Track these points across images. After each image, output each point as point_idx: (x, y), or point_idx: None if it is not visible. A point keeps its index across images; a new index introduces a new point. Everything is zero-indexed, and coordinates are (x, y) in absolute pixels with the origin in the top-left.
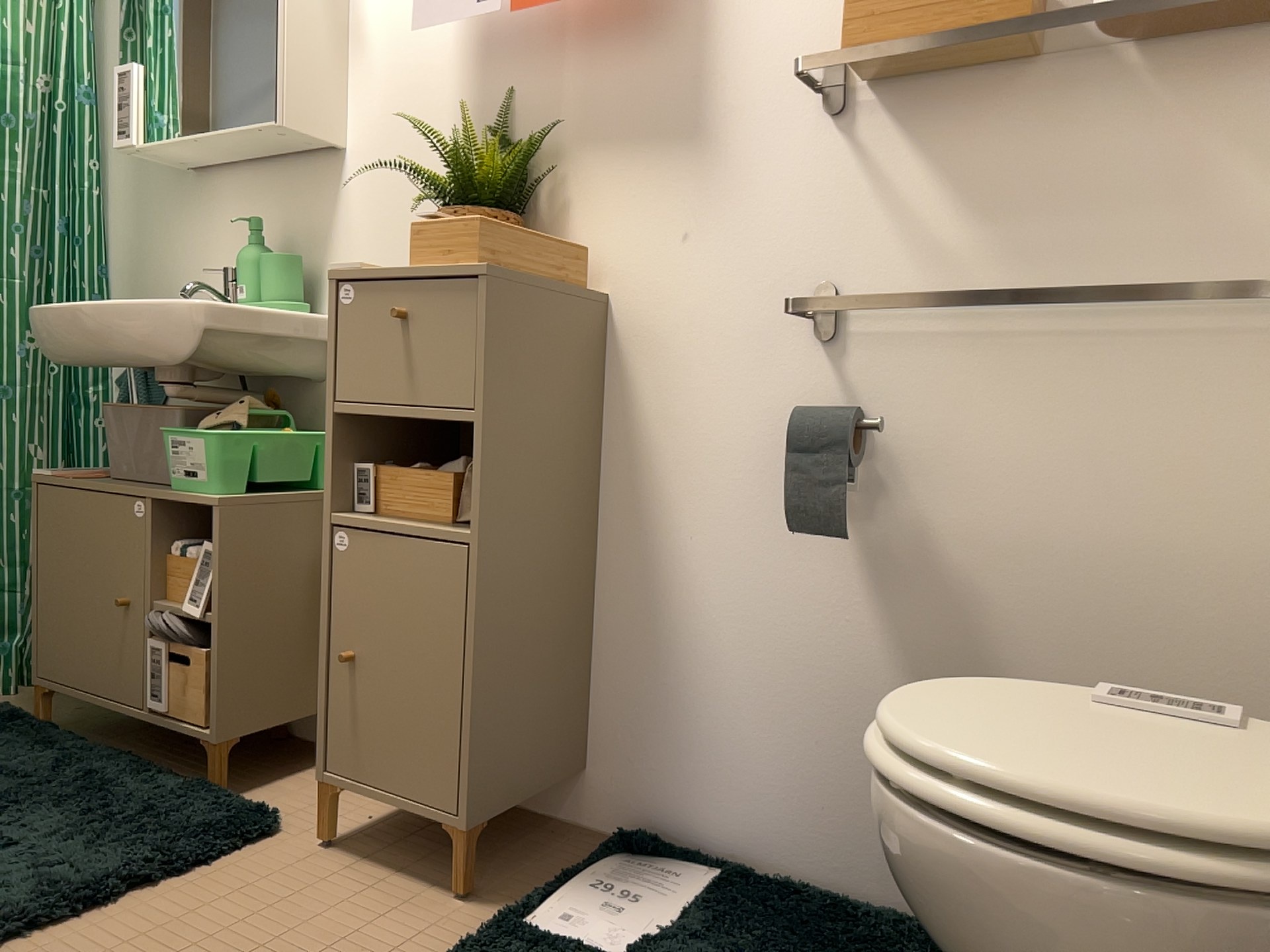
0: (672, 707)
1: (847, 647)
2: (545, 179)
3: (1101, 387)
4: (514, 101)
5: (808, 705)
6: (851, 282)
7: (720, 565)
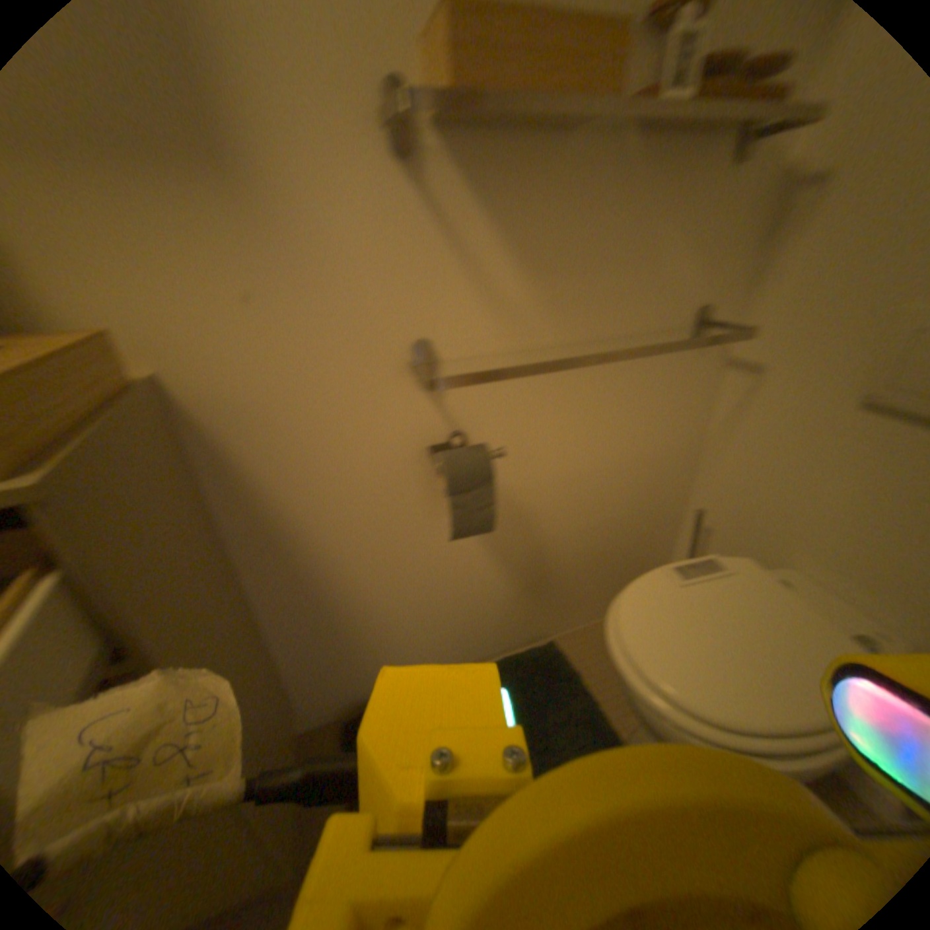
0: (361, 648)
1: (474, 567)
2: None
3: (610, 386)
4: None
5: (455, 603)
6: (451, 332)
7: (377, 561)
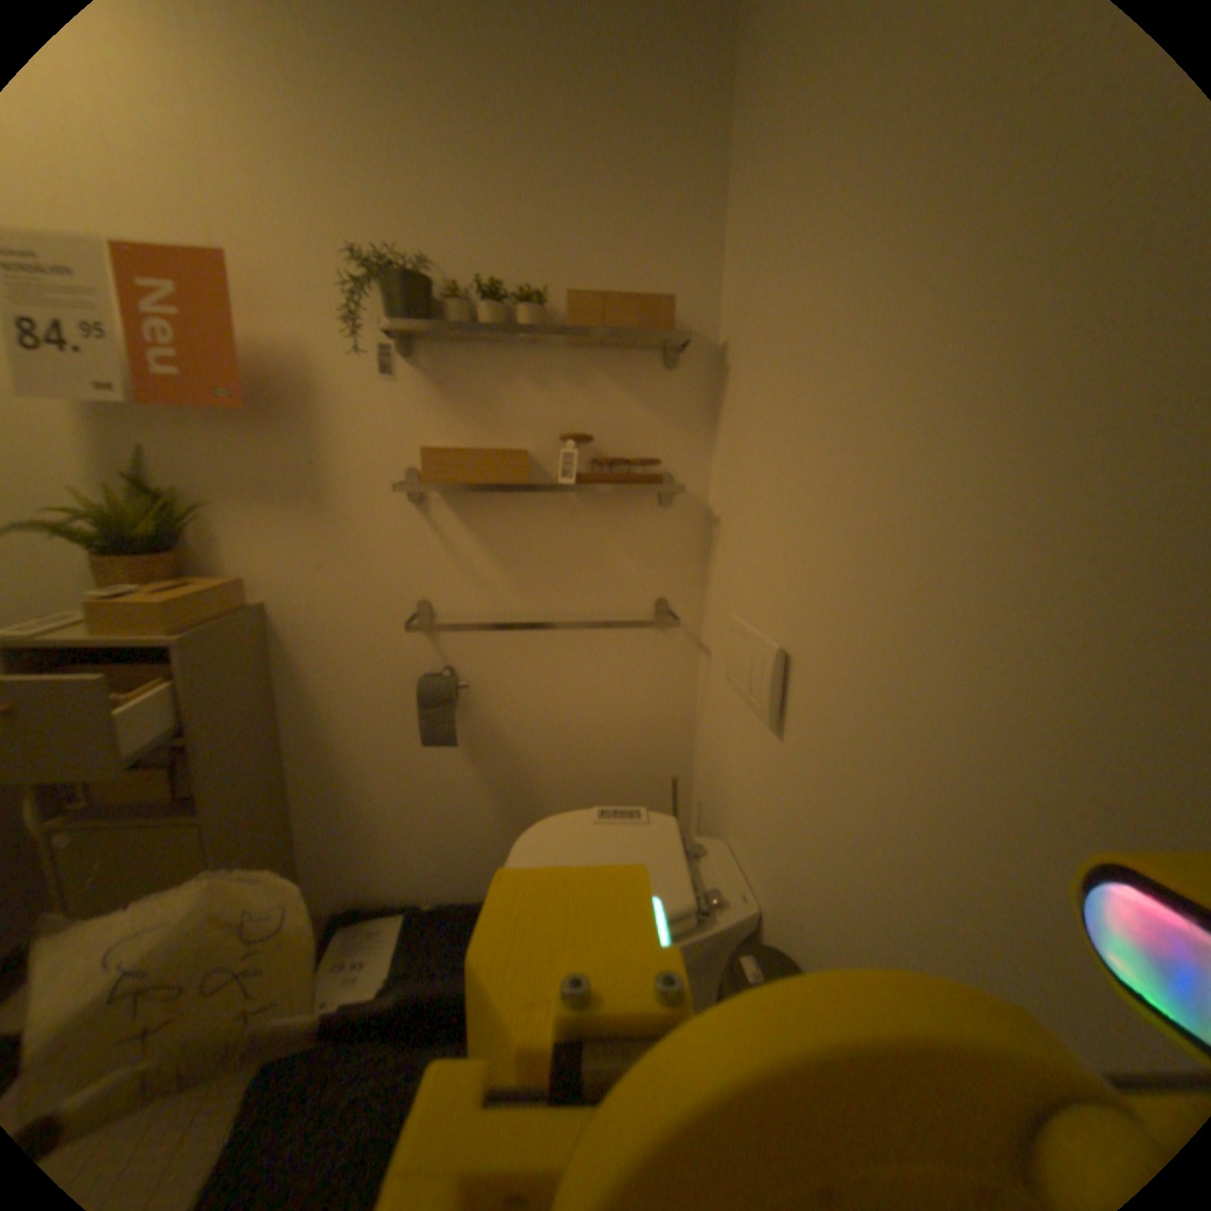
0: (356, 840)
1: (461, 788)
2: (186, 516)
3: (575, 650)
4: (139, 449)
5: (442, 820)
6: (441, 597)
7: (377, 759)
